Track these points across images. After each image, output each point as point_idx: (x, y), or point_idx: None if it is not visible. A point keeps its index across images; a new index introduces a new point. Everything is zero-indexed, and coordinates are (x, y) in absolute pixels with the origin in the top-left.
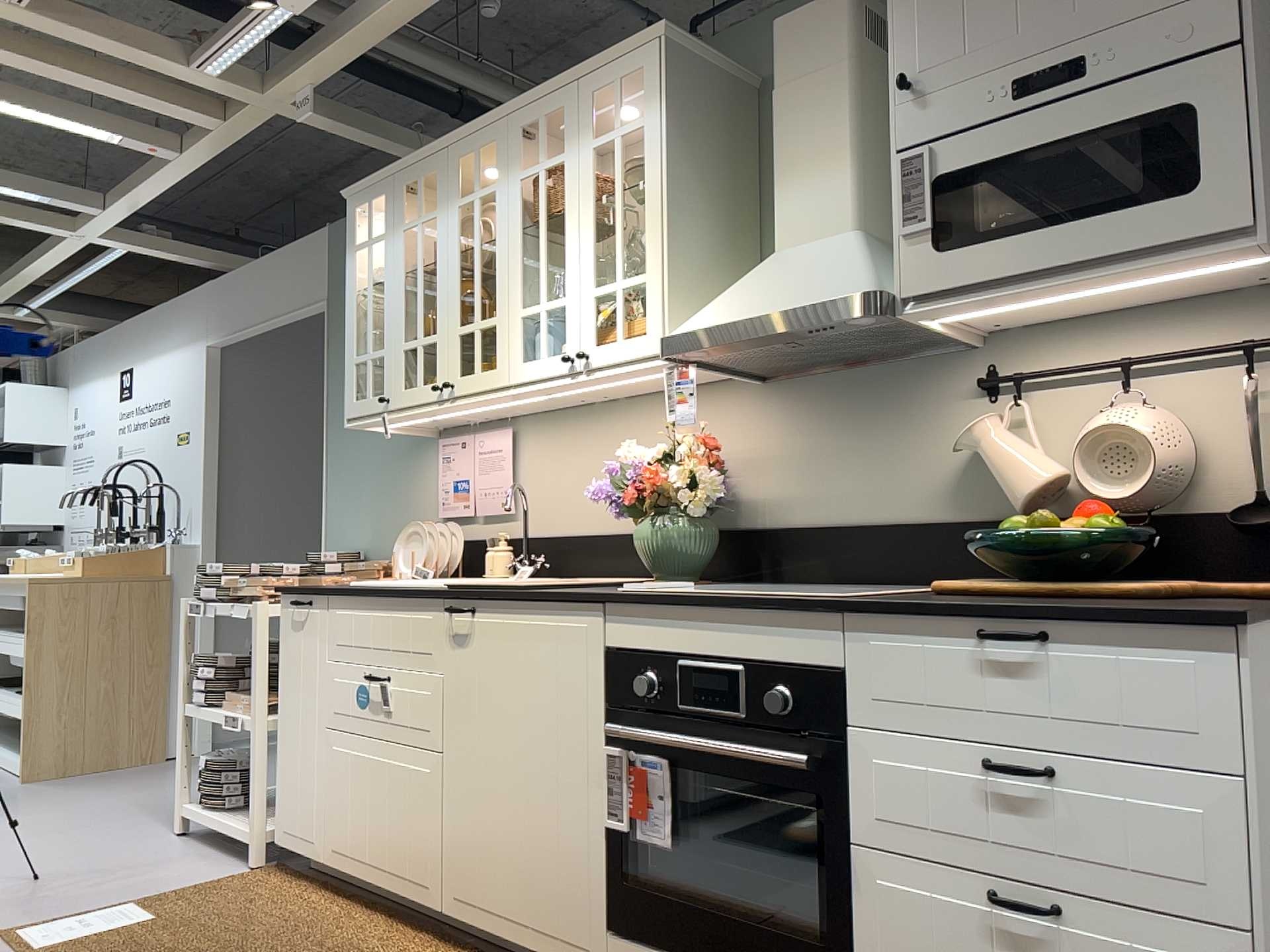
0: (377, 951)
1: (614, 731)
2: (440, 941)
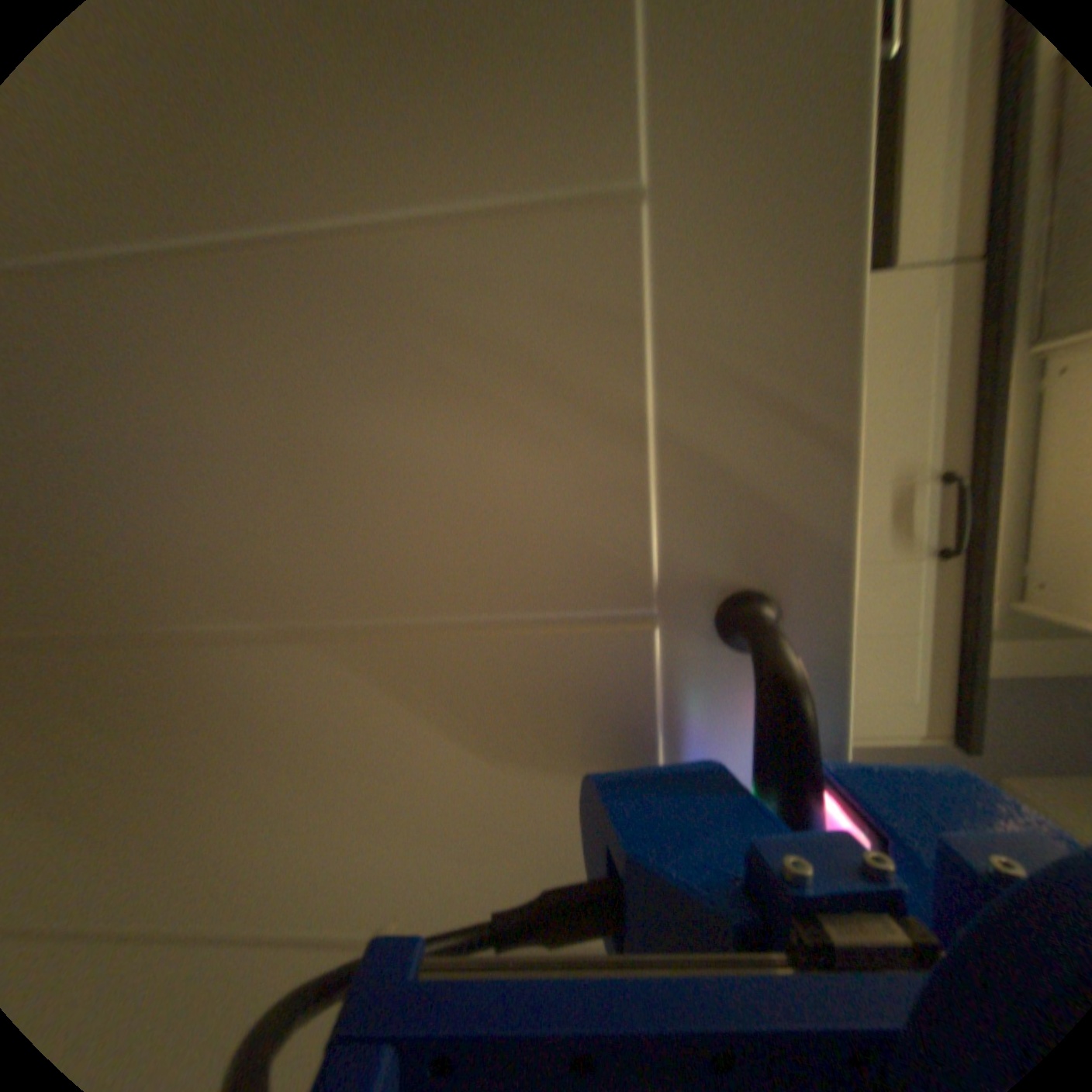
0: None
1: None
2: None
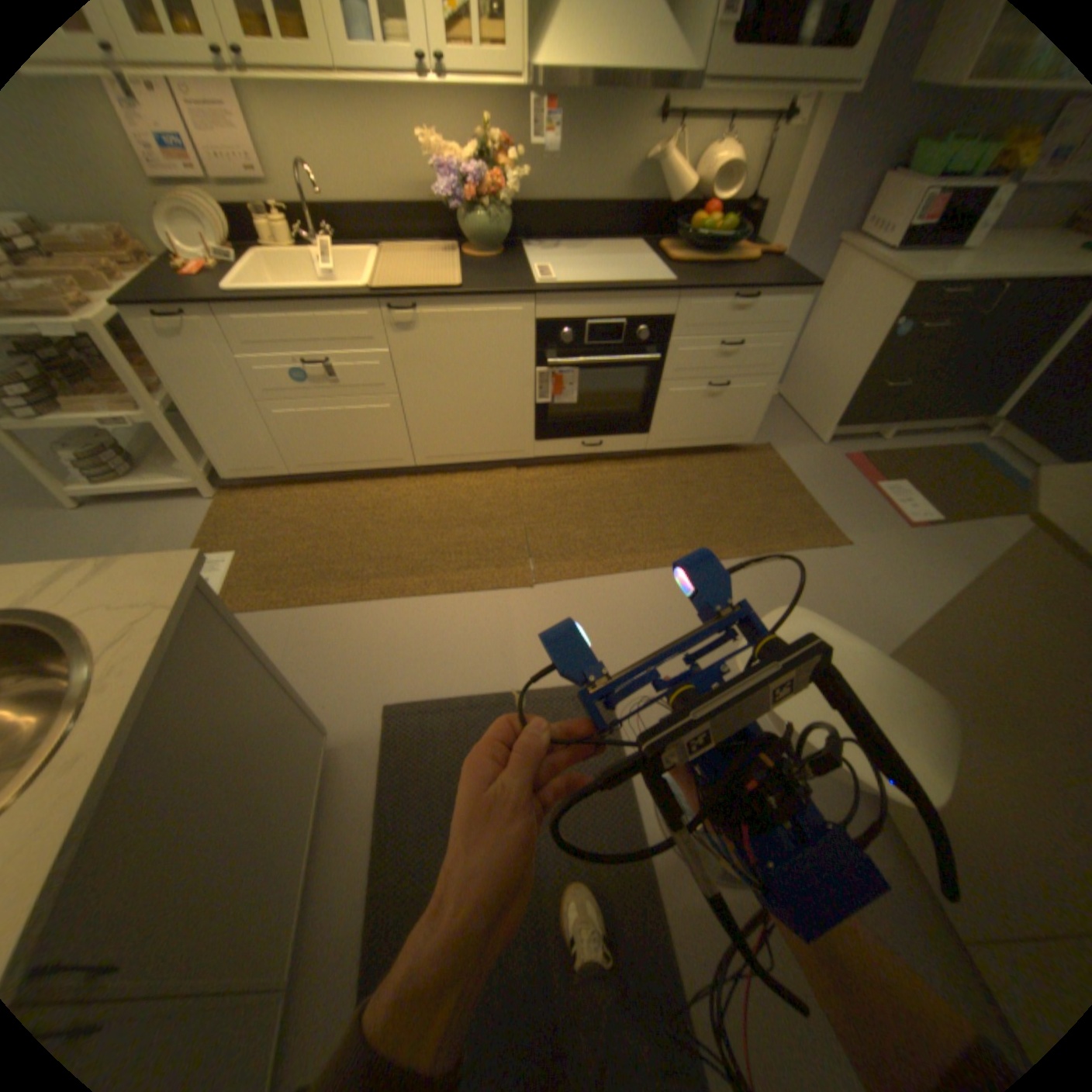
0: (398, 498)
1: (555, 364)
2: (413, 478)
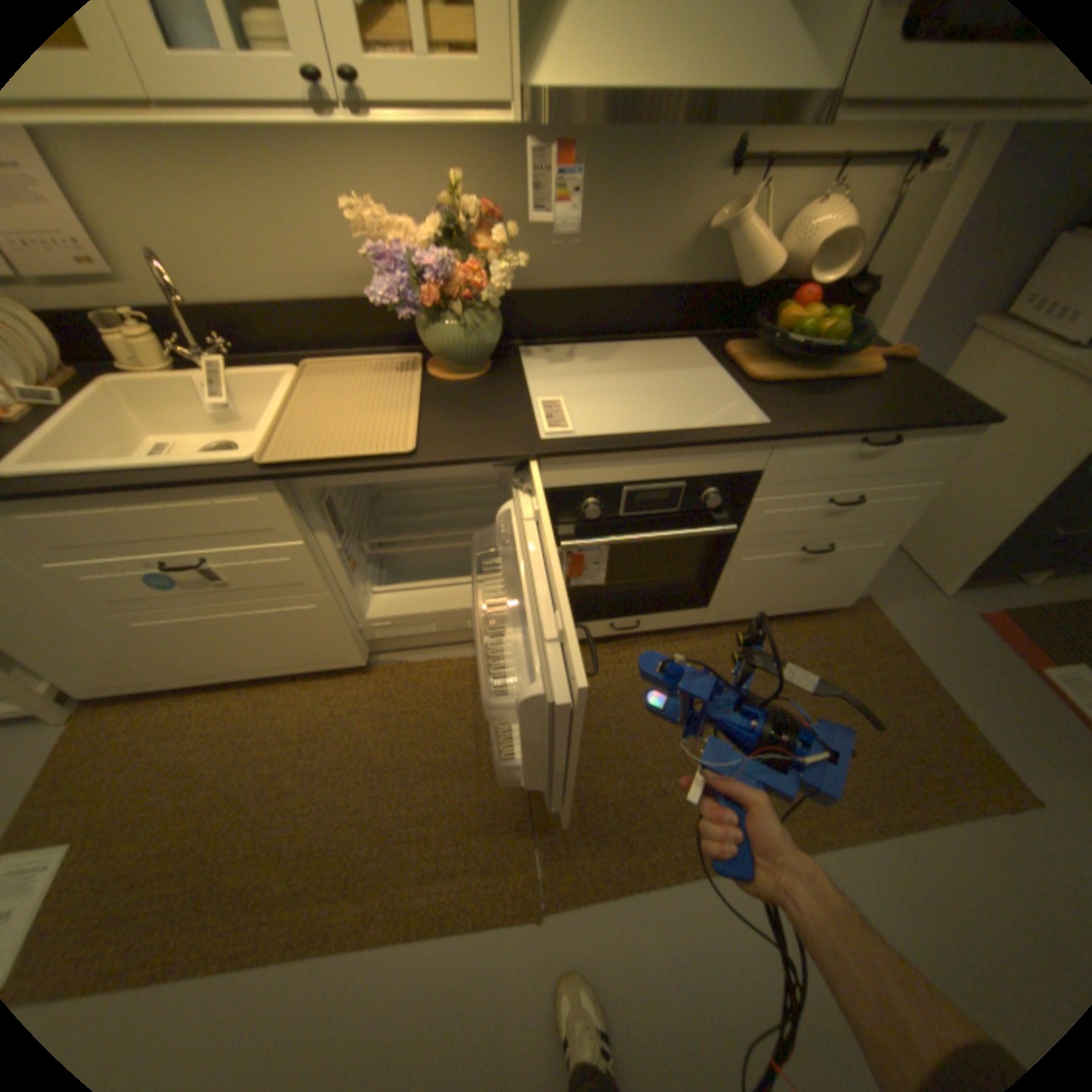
0: (338, 714)
1: (571, 546)
2: (364, 674)
